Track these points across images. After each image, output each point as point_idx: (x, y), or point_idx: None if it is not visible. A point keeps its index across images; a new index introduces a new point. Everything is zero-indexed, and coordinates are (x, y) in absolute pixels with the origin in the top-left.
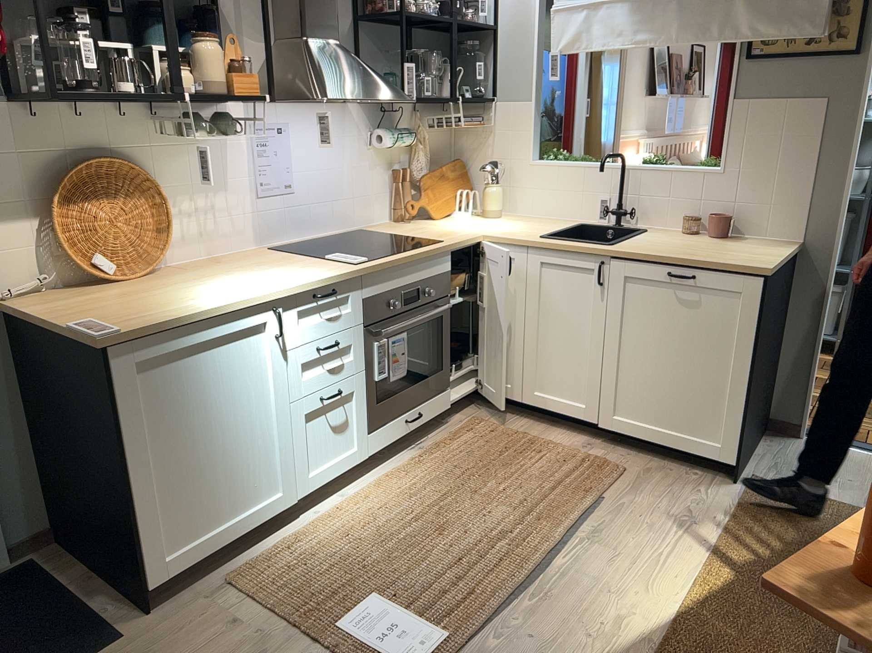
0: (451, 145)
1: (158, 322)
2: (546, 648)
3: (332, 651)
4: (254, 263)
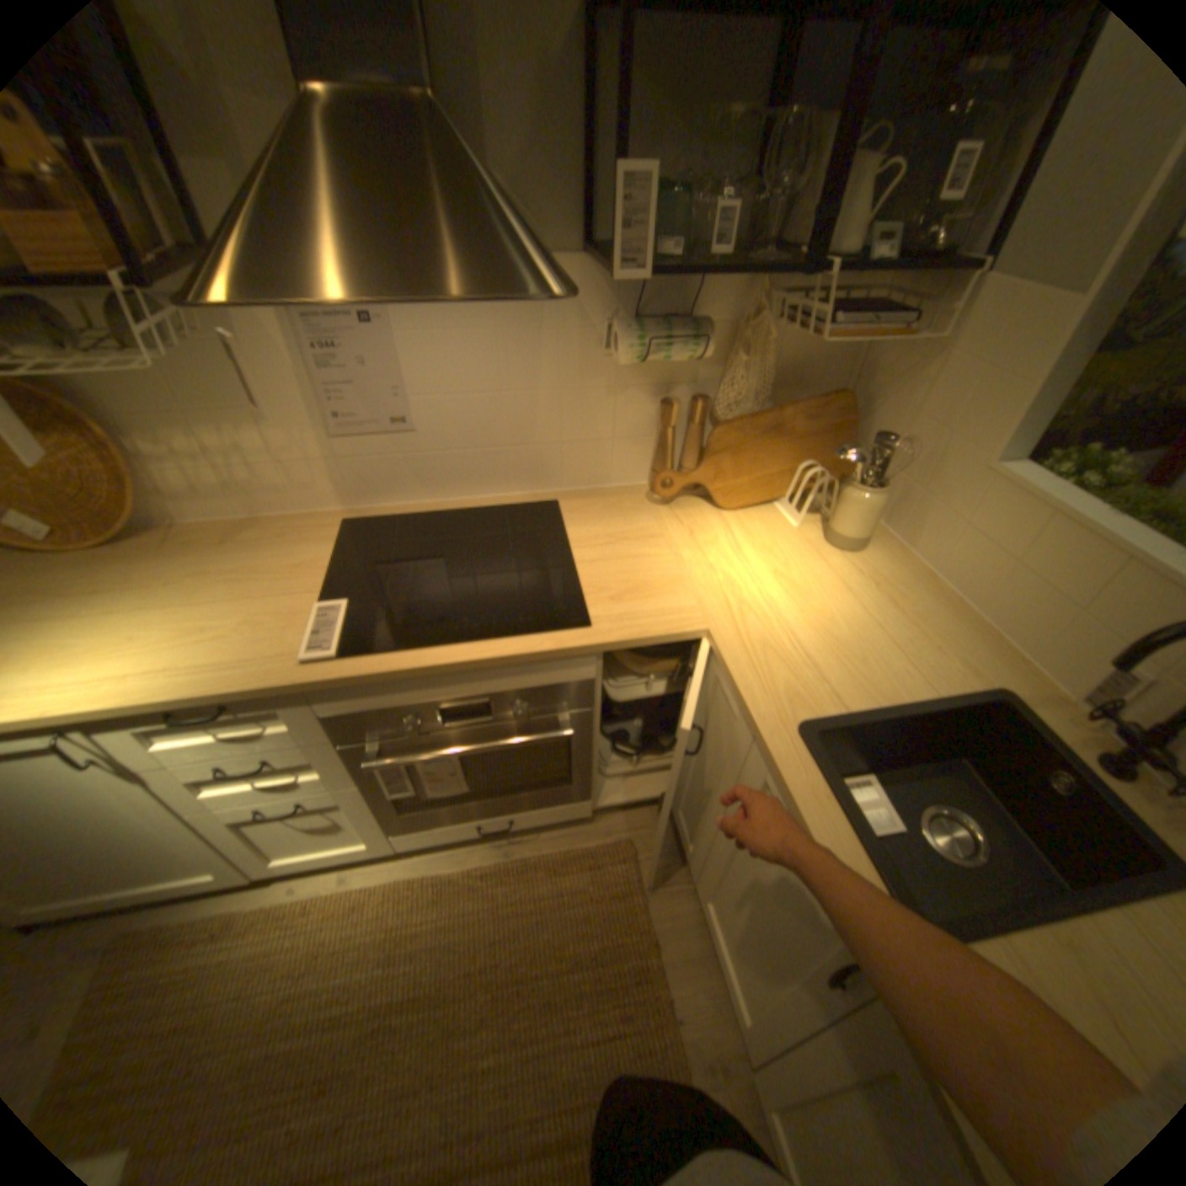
0: (858, 351)
1: None
2: None
3: None
4: (243, 565)
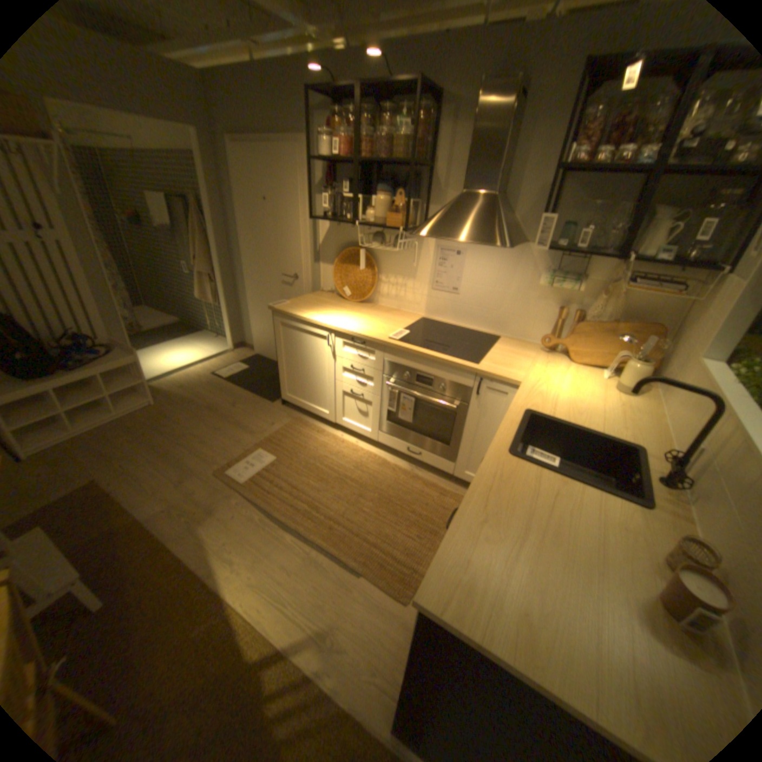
0: (684, 311)
1: (286, 312)
2: (224, 523)
3: (248, 449)
4: (388, 318)
